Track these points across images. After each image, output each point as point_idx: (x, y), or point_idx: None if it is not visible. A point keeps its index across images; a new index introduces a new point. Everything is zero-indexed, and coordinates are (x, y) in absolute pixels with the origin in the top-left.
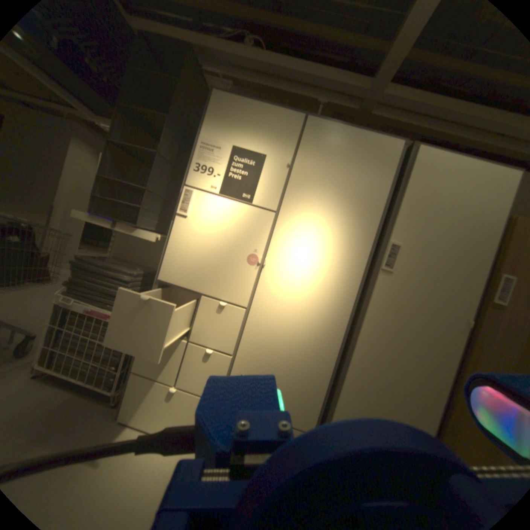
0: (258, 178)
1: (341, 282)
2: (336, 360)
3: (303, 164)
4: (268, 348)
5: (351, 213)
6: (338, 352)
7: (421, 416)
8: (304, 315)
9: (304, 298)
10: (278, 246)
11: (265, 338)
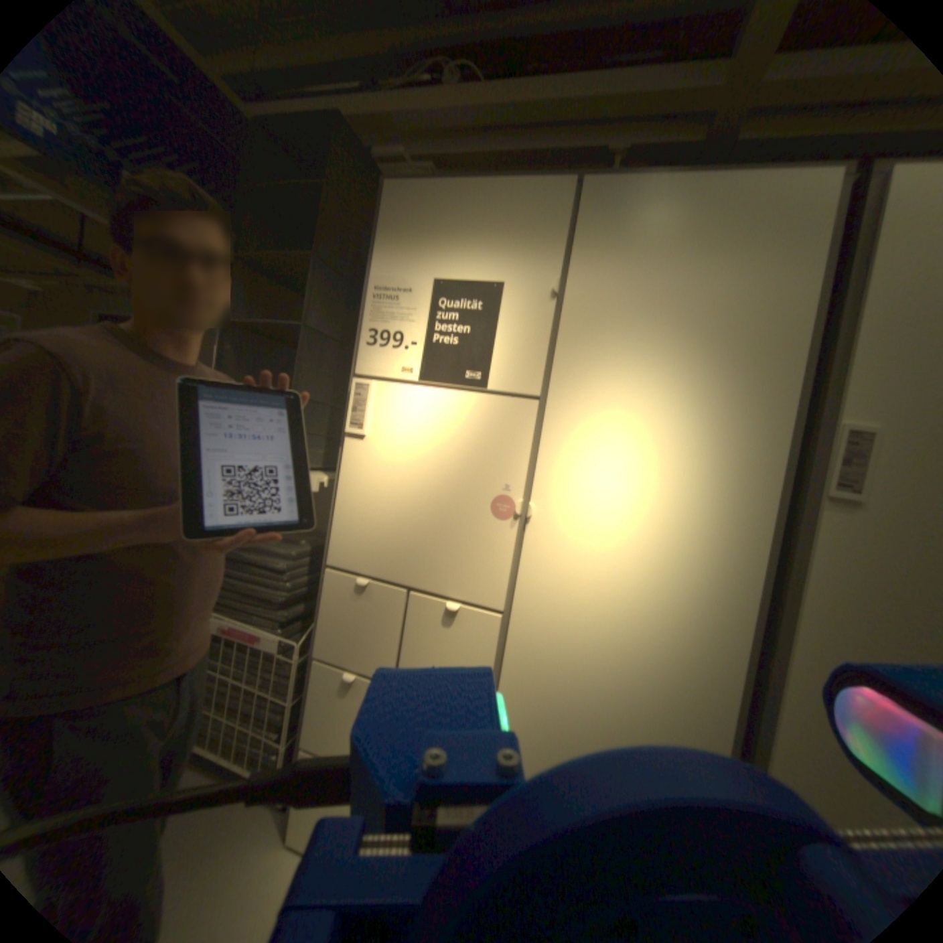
0: (494, 332)
1: (722, 539)
2: (736, 731)
3: (588, 282)
4: (563, 701)
5: (724, 371)
6: (740, 711)
7: None
8: (637, 623)
9: (633, 582)
10: (557, 470)
11: (554, 679)
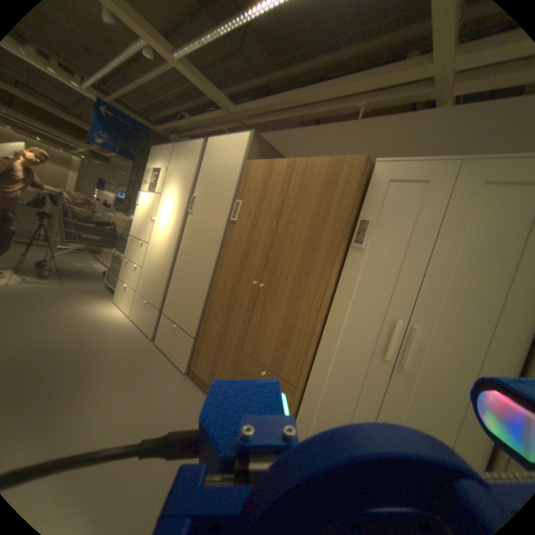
0: (157, 180)
1: (174, 223)
2: (170, 268)
3: (170, 167)
4: (150, 263)
5: (181, 186)
6: (171, 263)
7: (194, 300)
8: (162, 244)
9: (163, 235)
10: (159, 210)
11: (150, 258)
